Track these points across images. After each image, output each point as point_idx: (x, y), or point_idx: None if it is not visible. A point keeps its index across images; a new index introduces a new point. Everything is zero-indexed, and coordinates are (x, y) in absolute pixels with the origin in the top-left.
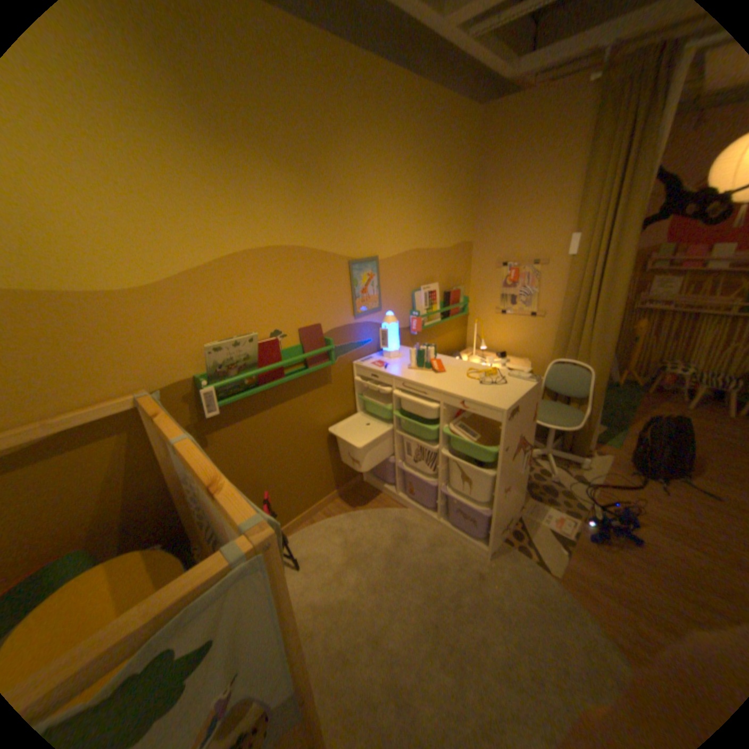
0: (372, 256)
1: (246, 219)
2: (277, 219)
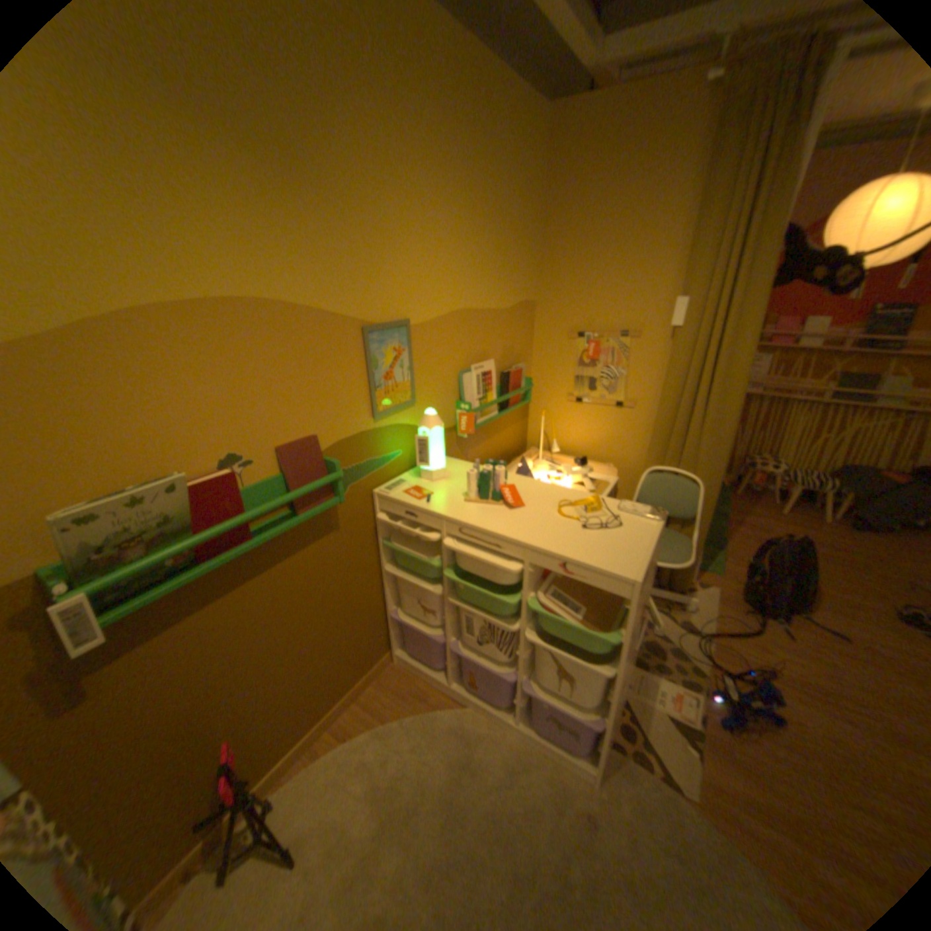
0: (401, 319)
1: (149, 239)
2: (222, 245)
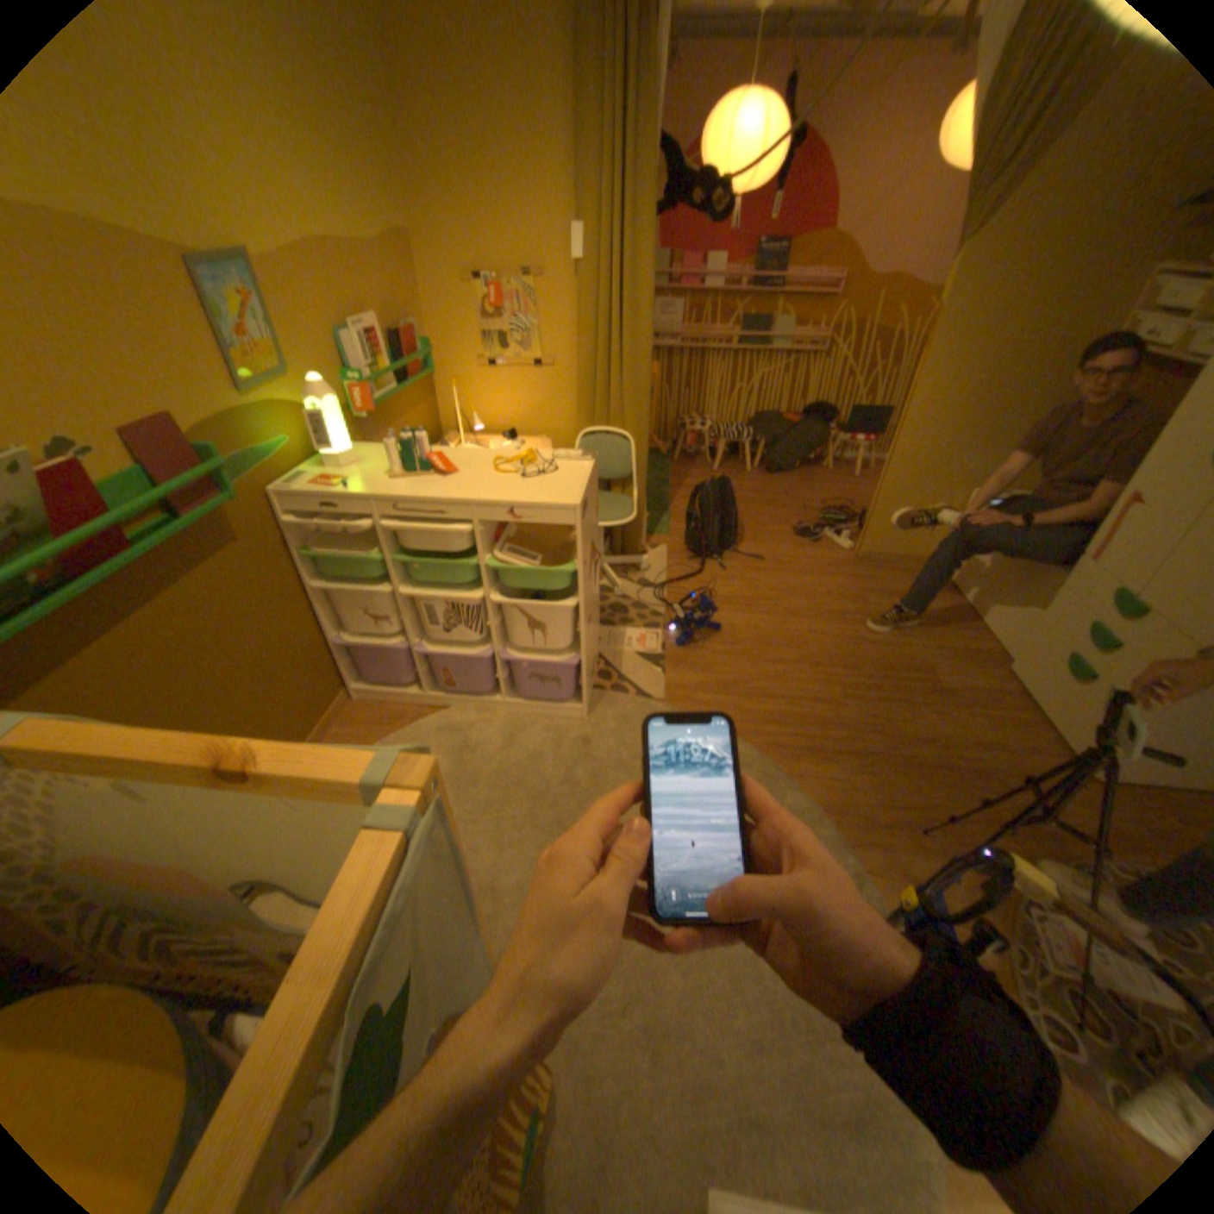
0: (233, 248)
1: None
2: None
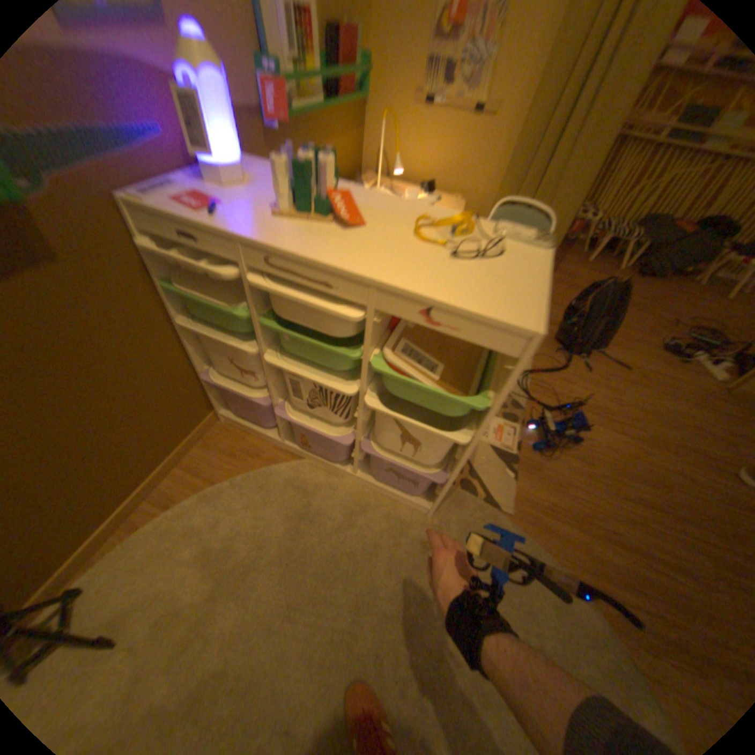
0: None
1: None
2: None
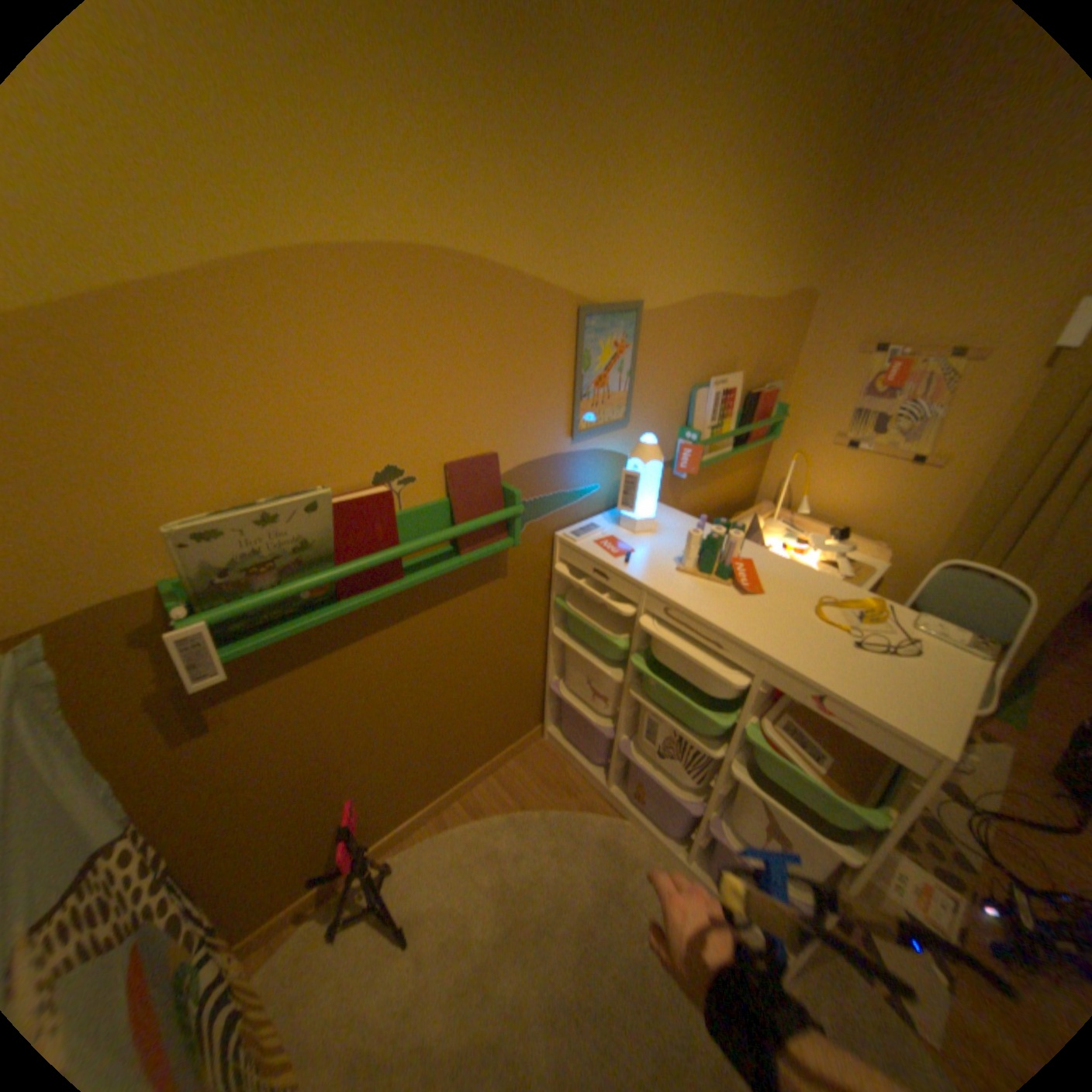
0: (631, 300)
1: (314, 145)
2: (410, 162)
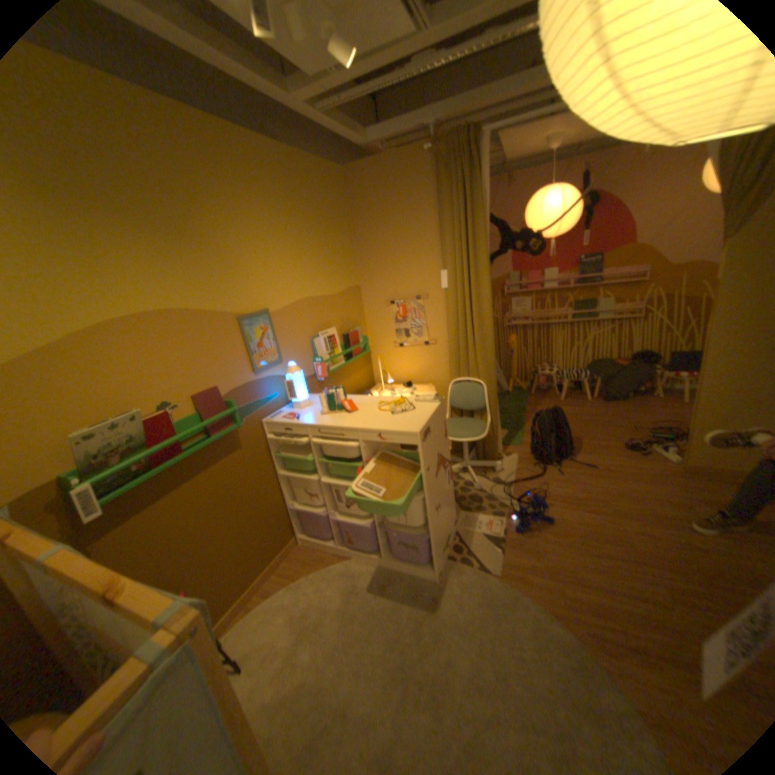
0: (262, 310)
1: (105, 287)
2: (145, 283)
